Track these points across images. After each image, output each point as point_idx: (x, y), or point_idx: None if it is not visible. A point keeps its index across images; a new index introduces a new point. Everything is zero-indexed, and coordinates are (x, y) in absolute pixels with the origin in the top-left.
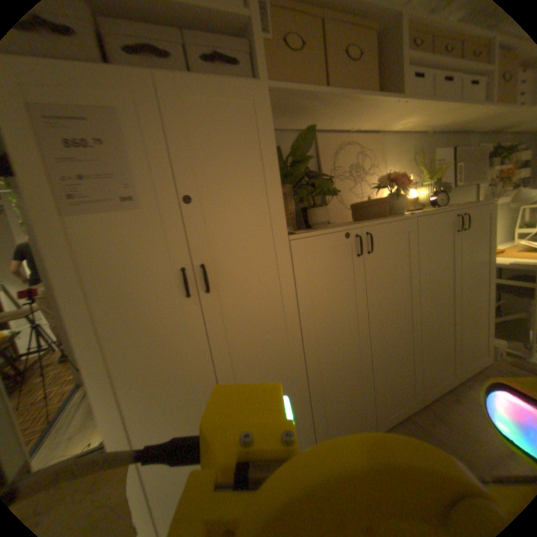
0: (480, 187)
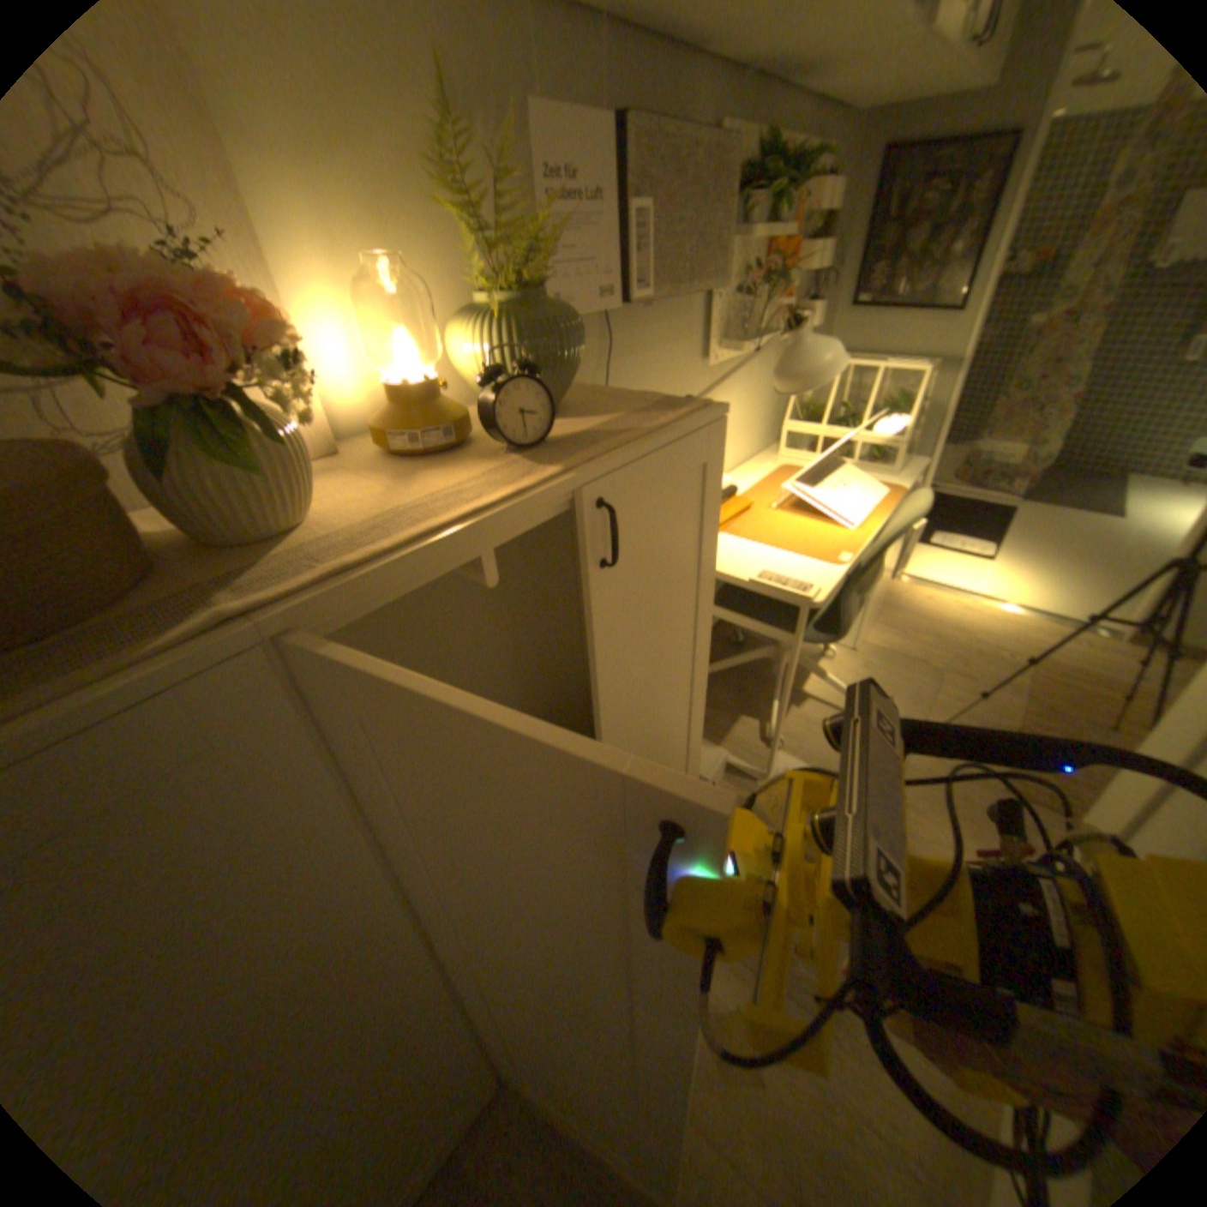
0: (716, 294)
